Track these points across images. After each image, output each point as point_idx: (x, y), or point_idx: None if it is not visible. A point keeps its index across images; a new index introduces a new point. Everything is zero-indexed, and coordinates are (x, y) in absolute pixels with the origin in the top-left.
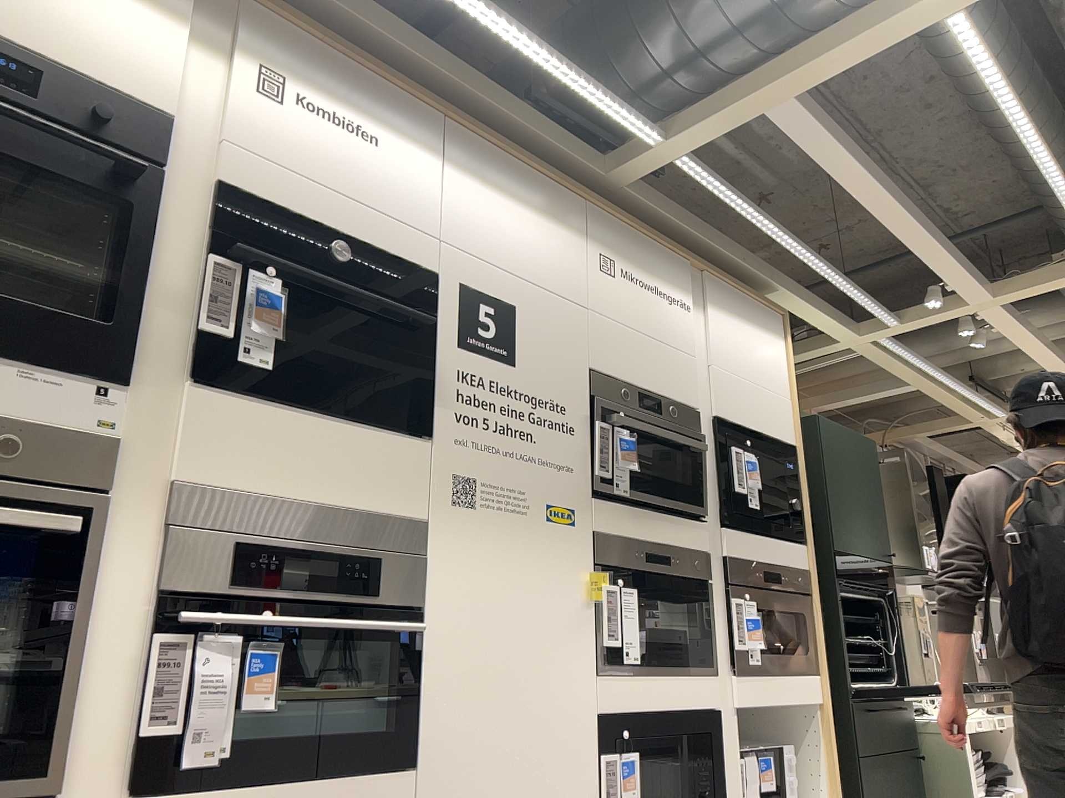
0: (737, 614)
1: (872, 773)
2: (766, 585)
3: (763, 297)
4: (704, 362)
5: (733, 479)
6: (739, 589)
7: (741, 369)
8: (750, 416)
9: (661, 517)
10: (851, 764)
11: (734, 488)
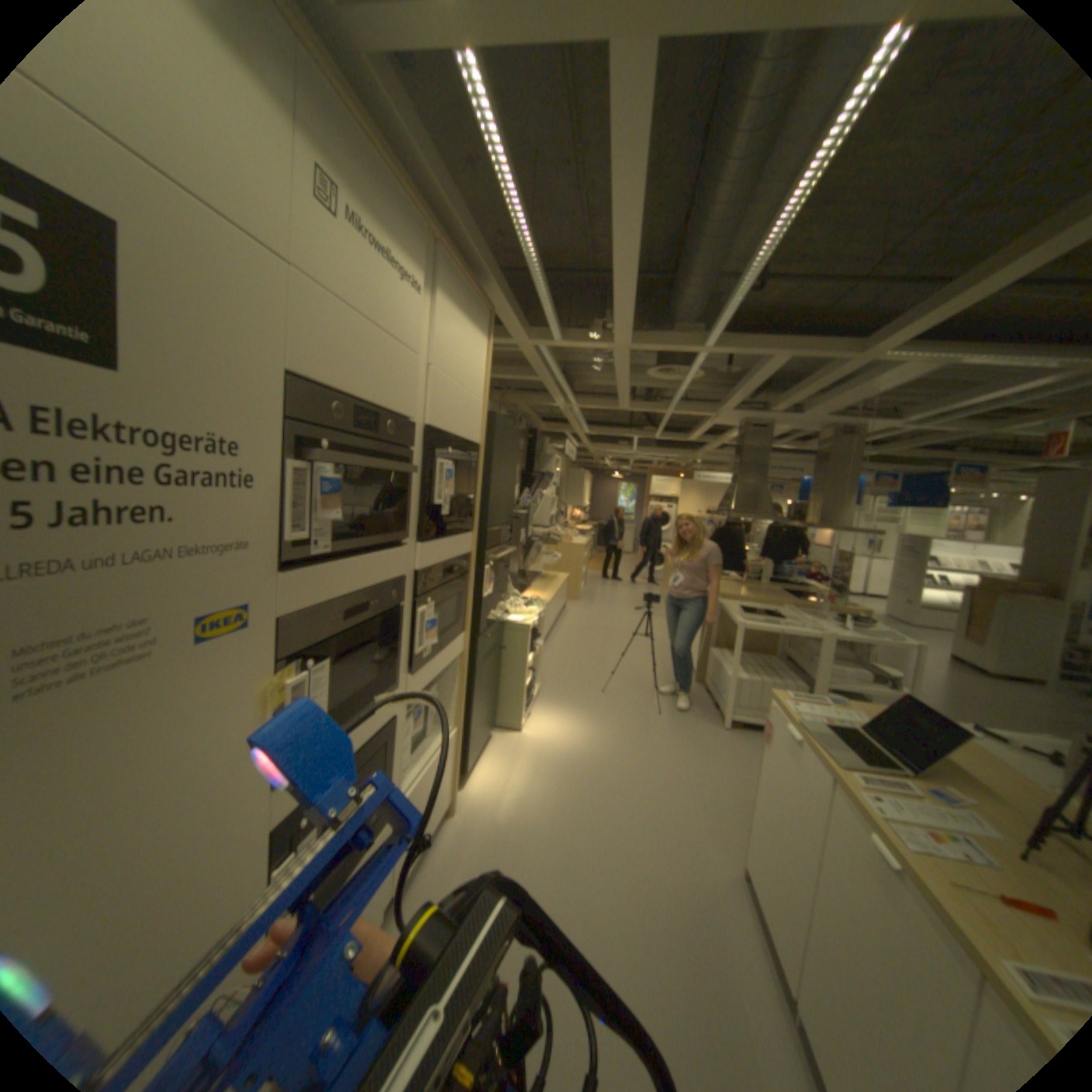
0: (426, 626)
1: (484, 680)
2: (448, 582)
3: (486, 287)
4: (434, 362)
5: (441, 494)
6: (430, 601)
7: (462, 370)
8: (461, 422)
9: (370, 563)
10: (475, 685)
11: (440, 503)
